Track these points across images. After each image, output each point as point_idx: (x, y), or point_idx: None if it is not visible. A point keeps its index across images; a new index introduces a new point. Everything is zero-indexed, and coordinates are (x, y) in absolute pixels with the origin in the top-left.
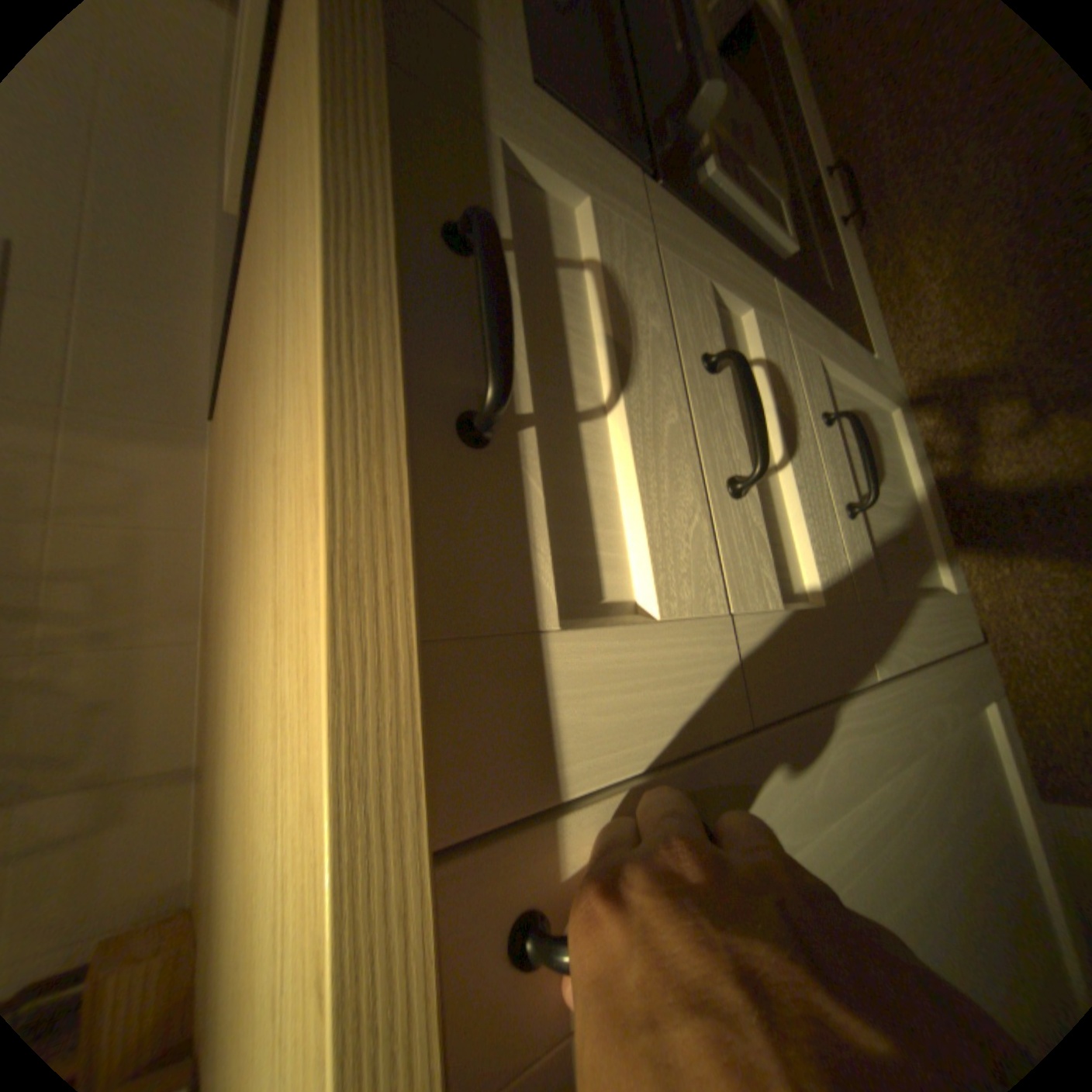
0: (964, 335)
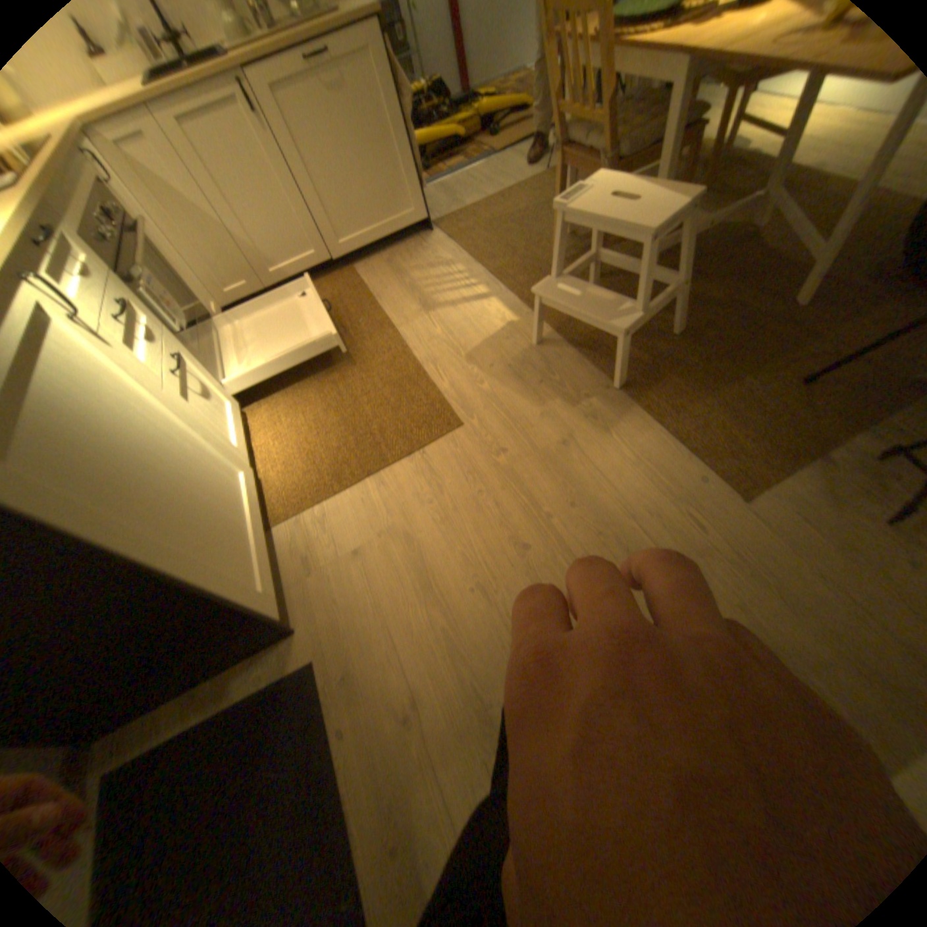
0: (264, 399)
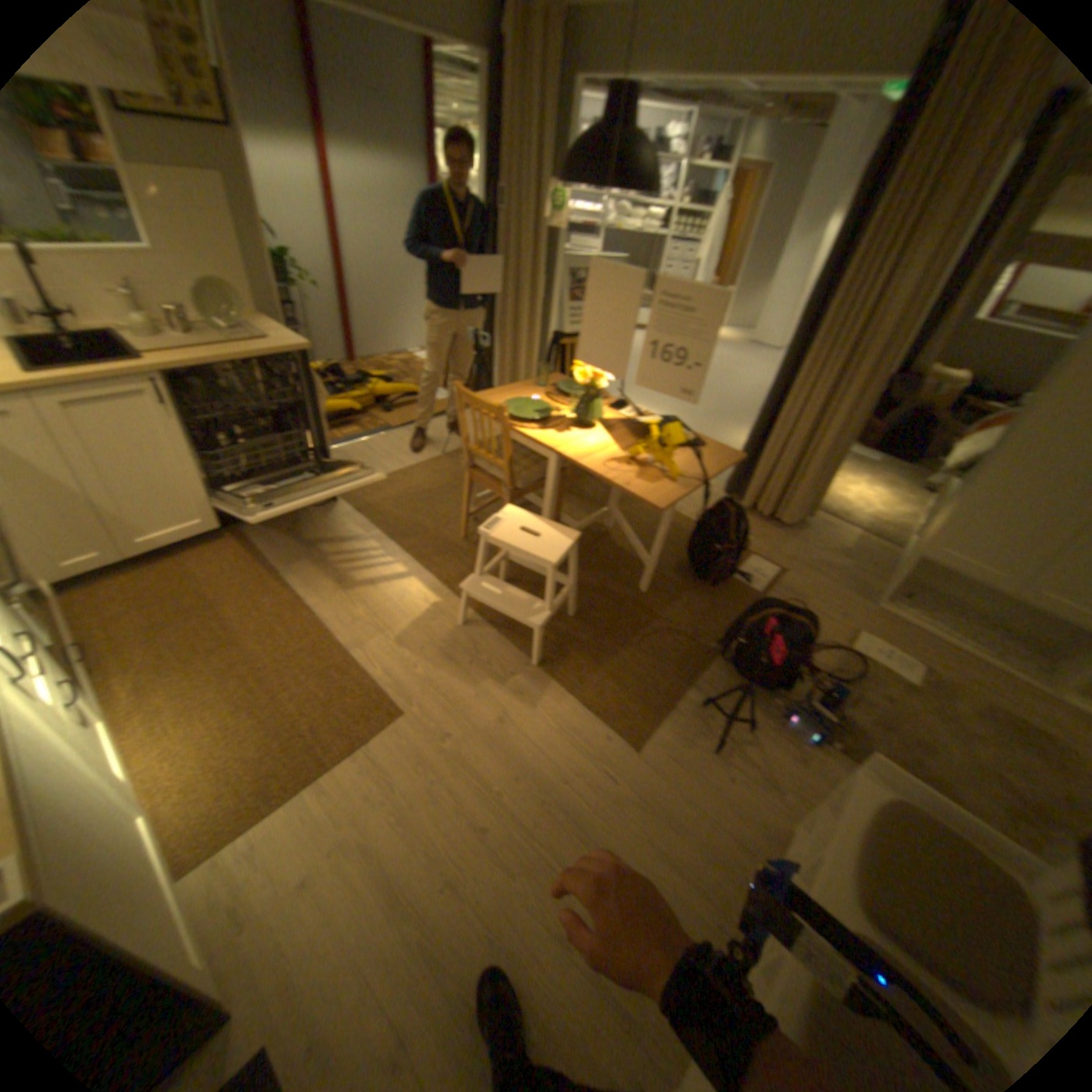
0: (132, 706)
